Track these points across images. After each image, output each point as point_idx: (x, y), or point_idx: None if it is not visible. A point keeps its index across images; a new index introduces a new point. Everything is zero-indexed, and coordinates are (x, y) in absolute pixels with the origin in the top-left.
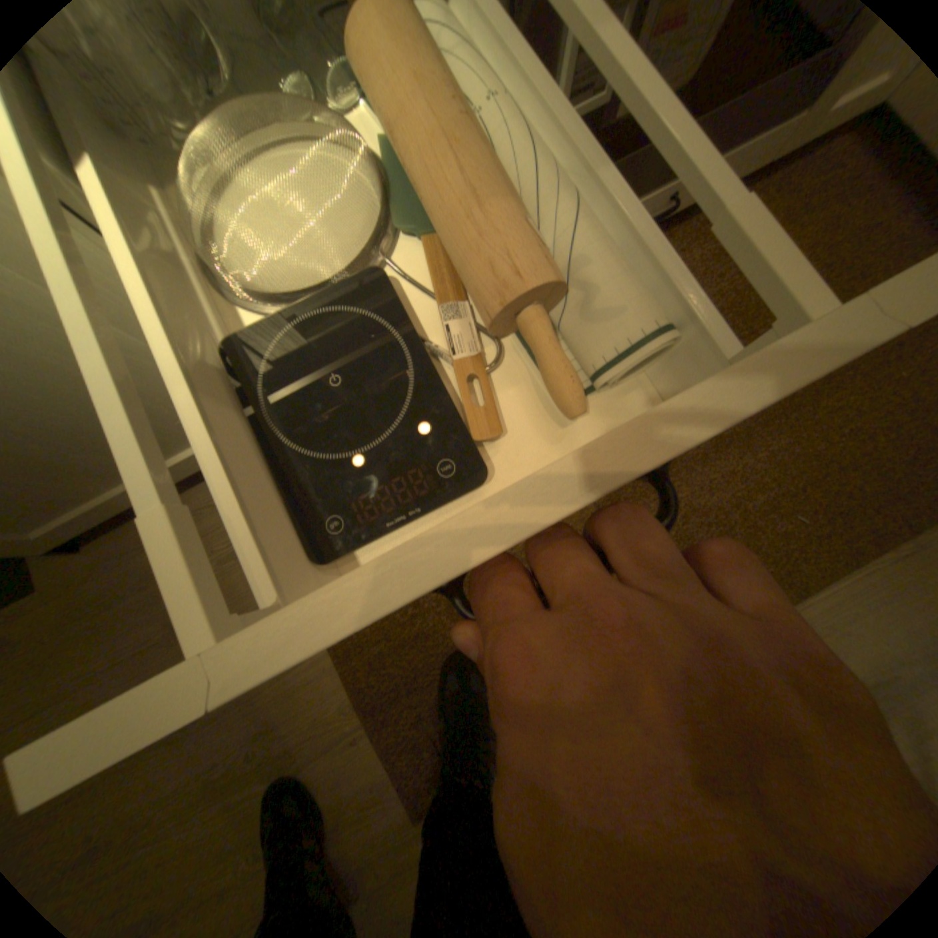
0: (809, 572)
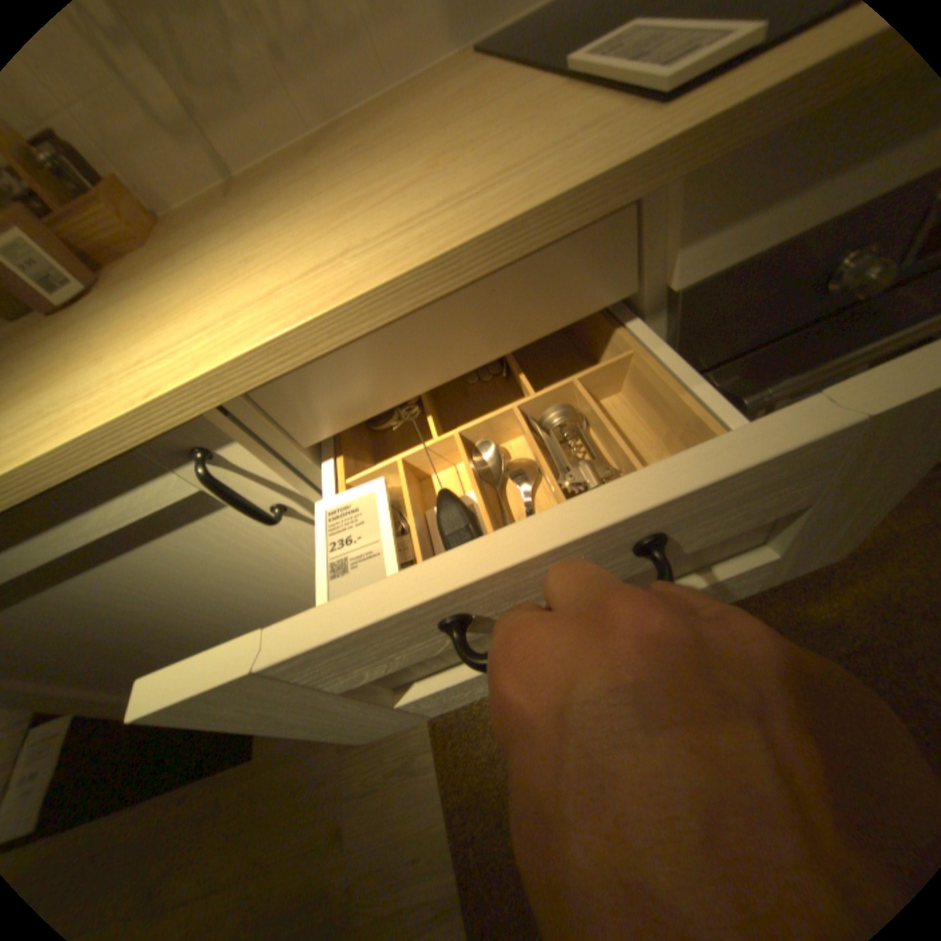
0: None
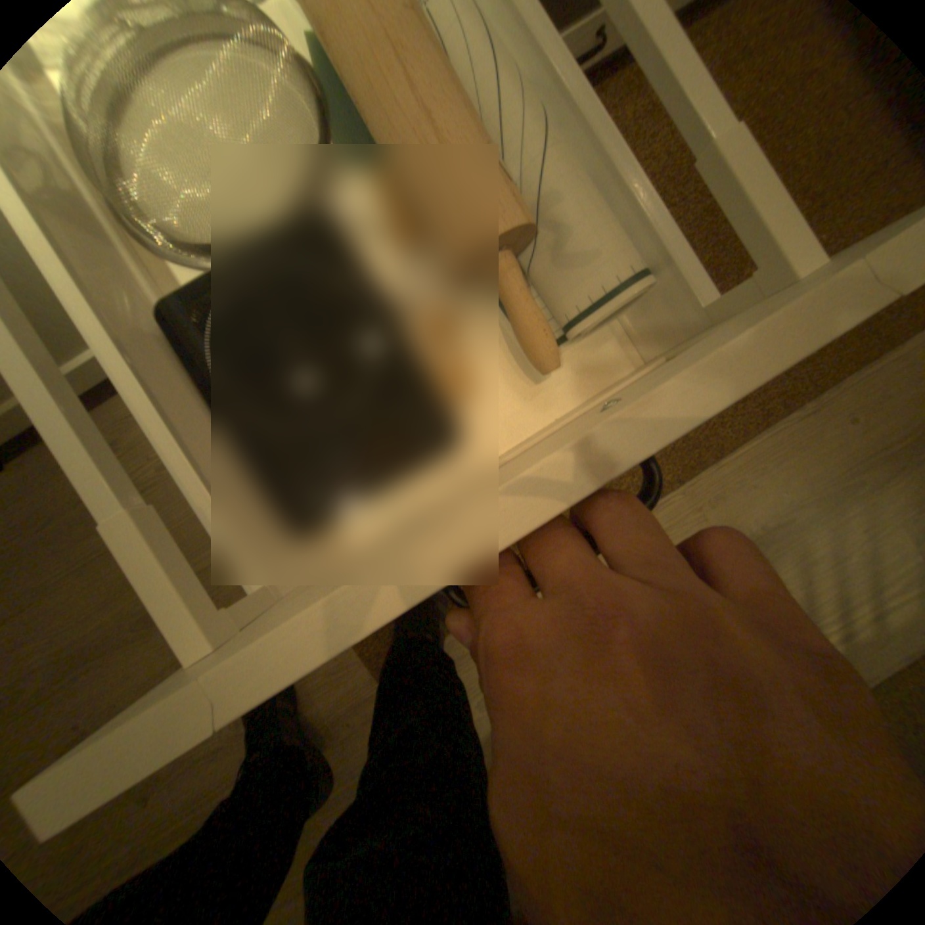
0: (725, 435)
